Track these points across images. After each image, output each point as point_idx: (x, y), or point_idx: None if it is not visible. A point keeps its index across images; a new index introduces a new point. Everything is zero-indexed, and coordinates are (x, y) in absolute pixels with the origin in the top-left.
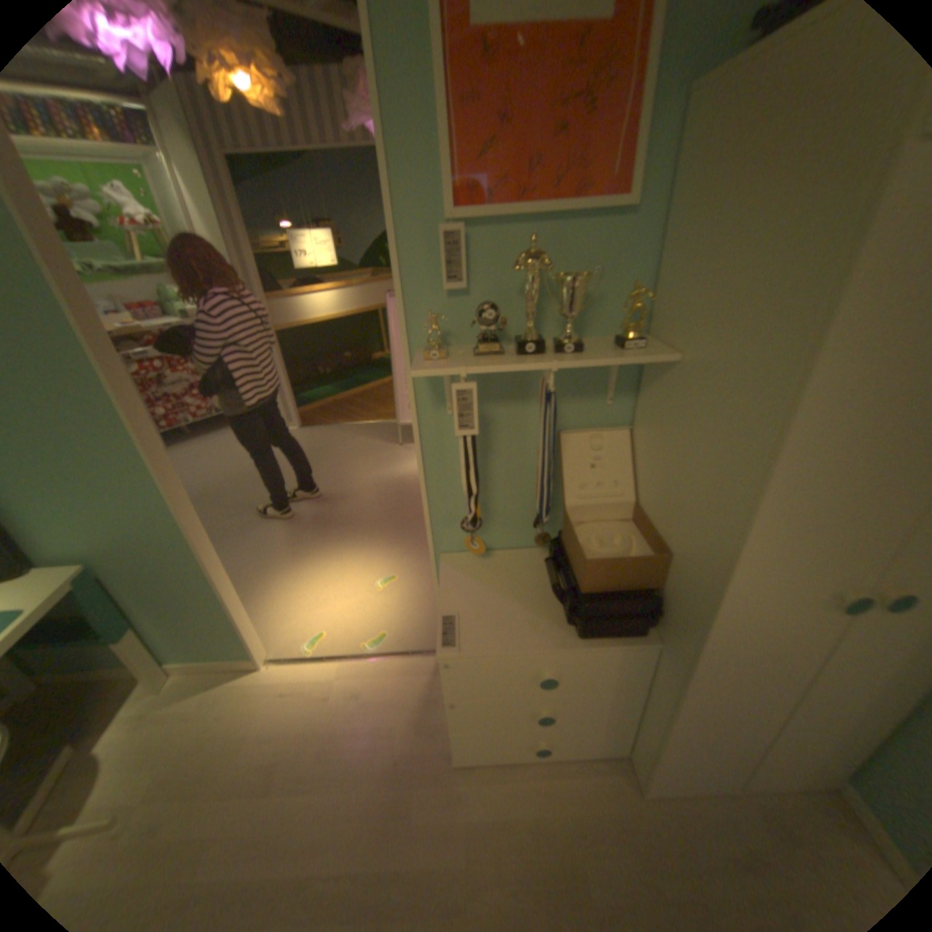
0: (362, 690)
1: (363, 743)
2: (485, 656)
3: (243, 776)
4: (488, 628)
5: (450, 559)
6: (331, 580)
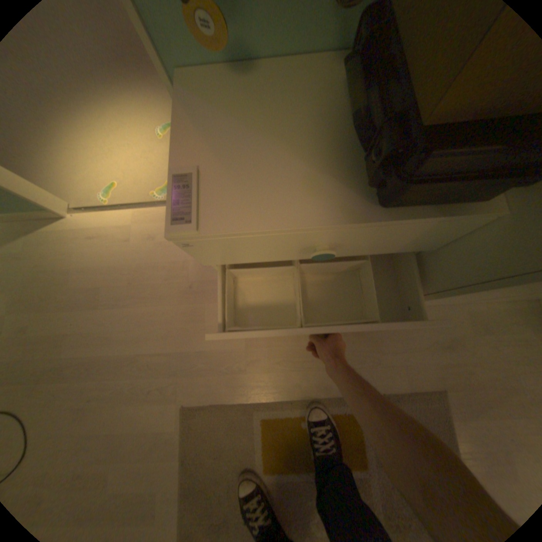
0: (155, 232)
1: (162, 273)
2: (235, 233)
3: (74, 297)
4: (241, 190)
5: (187, 78)
6: (110, 129)
